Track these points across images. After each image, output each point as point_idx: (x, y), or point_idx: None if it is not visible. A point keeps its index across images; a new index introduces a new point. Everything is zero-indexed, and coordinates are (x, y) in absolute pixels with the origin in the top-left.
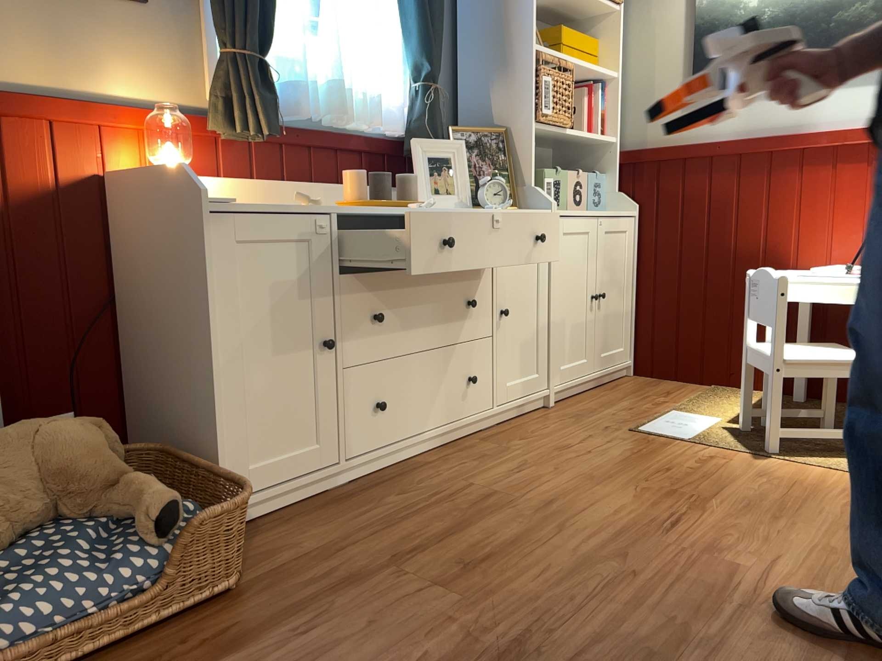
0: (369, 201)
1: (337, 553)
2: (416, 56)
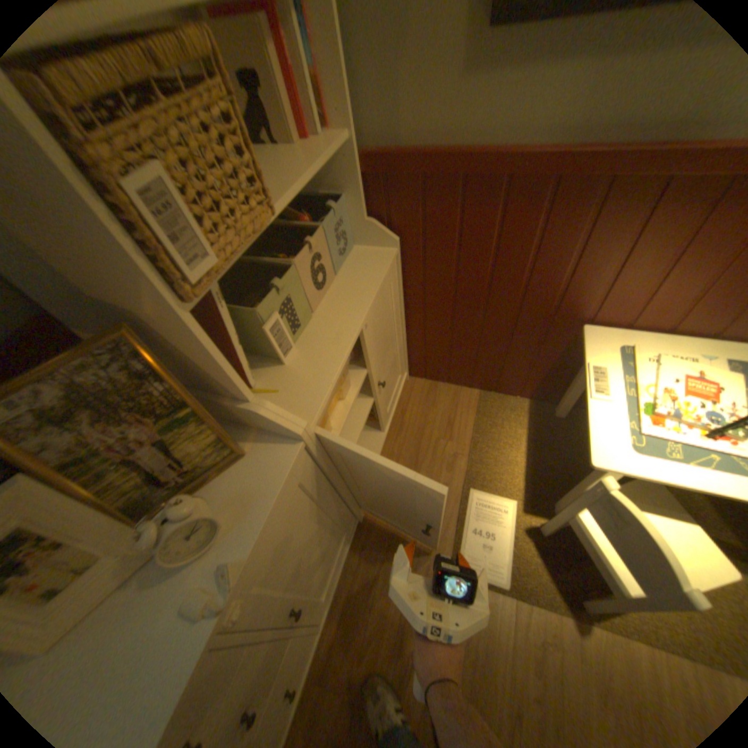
0: None
1: None
2: None
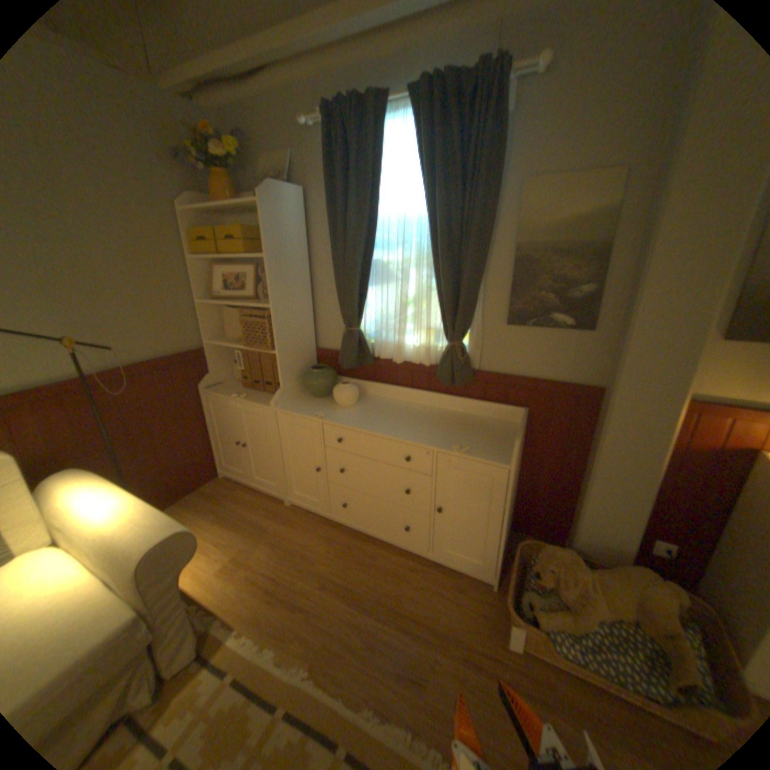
0: None
1: None
2: None
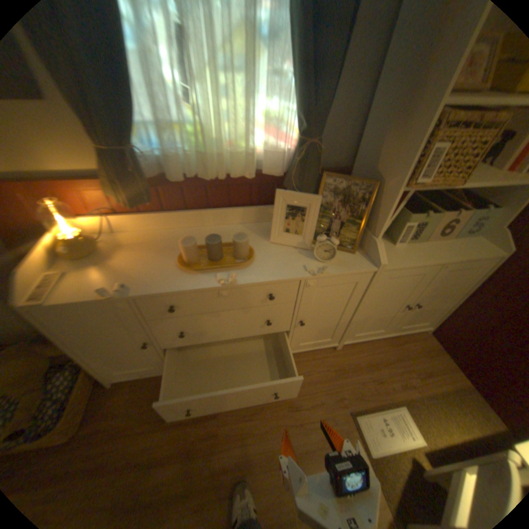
0: (187, 269)
1: (118, 439)
2: (298, 108)
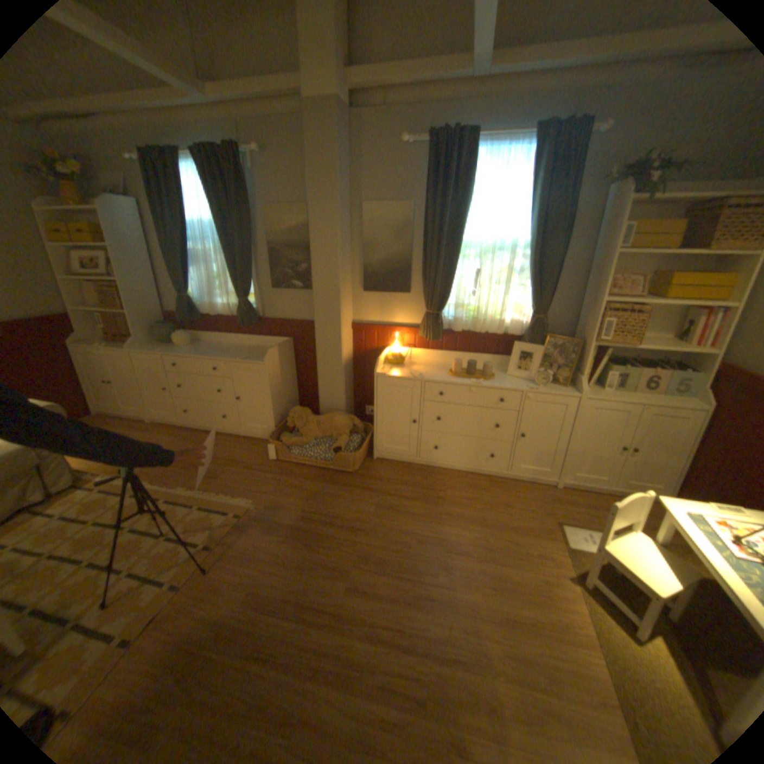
0: (454, 375)
1: (380, 482)
2: (531, 301)
